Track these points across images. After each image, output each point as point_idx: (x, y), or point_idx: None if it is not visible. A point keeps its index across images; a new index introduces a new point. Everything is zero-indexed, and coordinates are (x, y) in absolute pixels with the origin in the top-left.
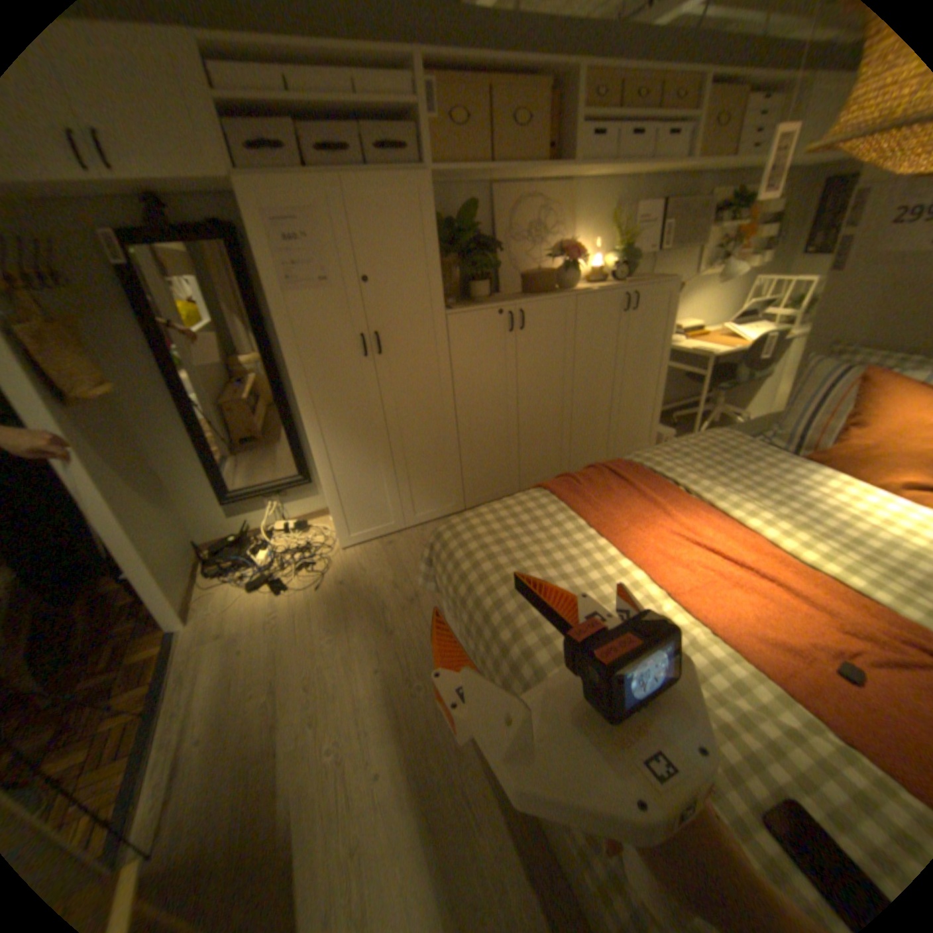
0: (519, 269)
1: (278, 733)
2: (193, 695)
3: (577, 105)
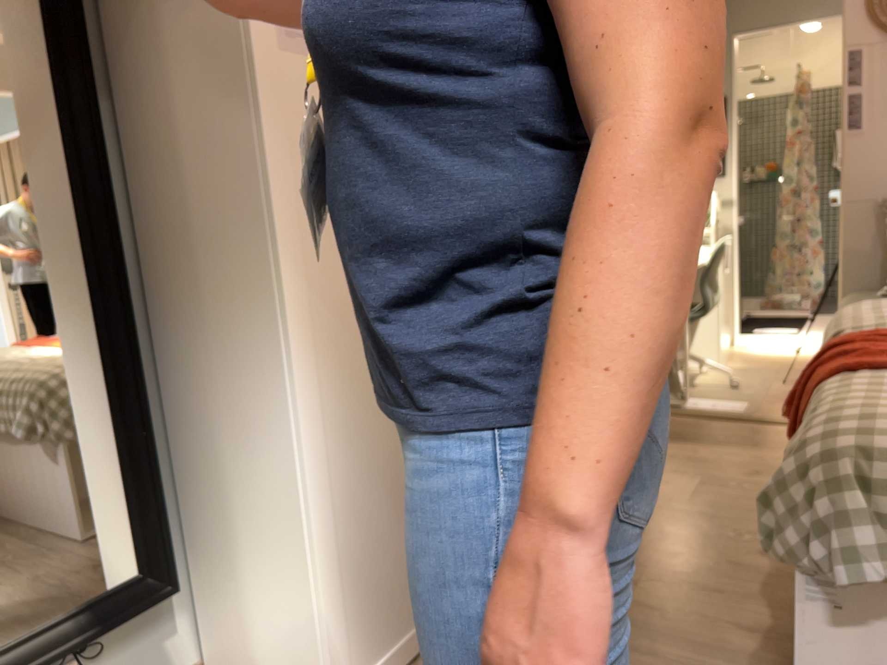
0: None
1: None
2: None
3: None
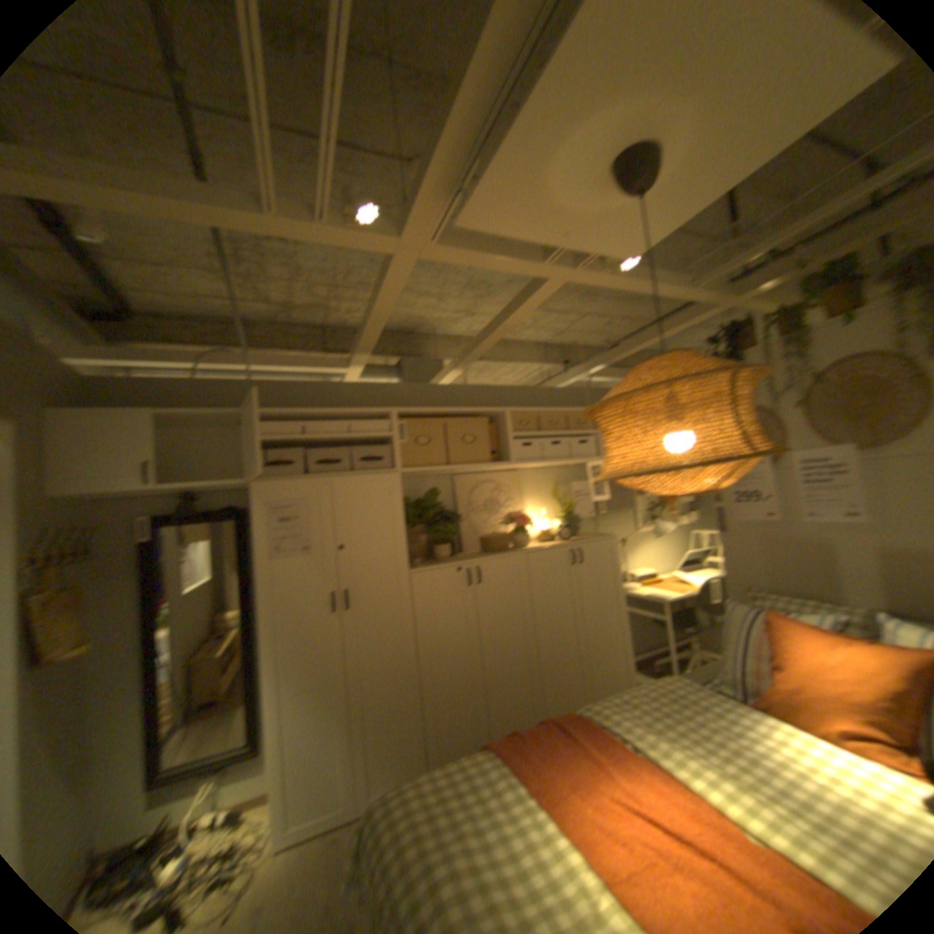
0: (480, 532)
1: None
2: None
3: (507, 430)
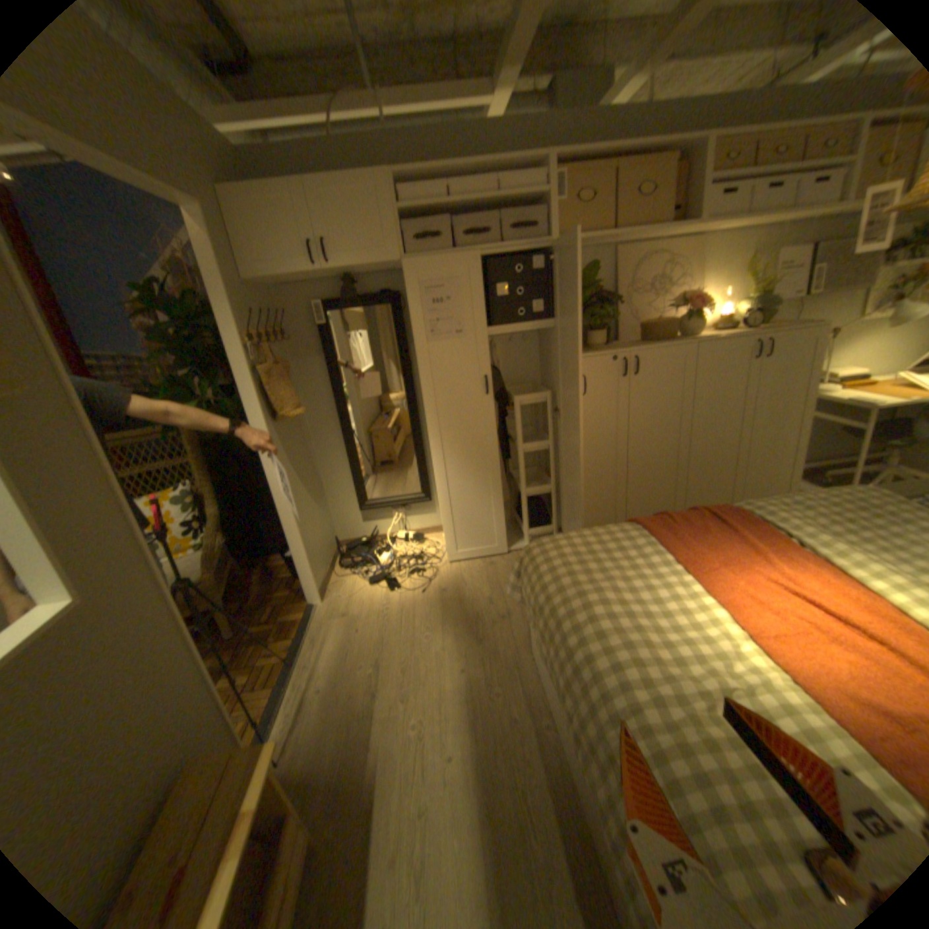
0: (641, 319)
1: (377, 702)
2: (321, 655)
3: (705, 171)
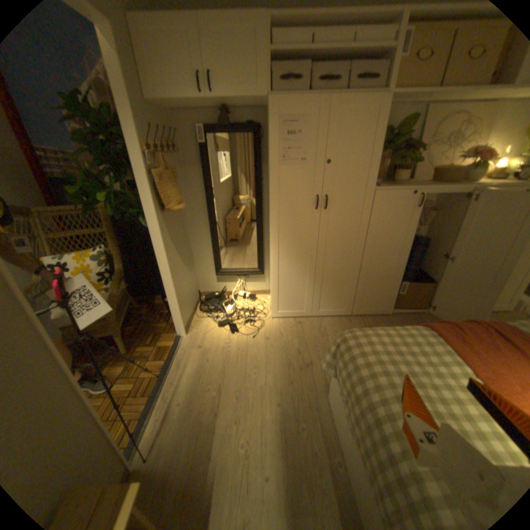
0: (434, 164)
1: (219, 419)
2: (183, 375)
3: None
